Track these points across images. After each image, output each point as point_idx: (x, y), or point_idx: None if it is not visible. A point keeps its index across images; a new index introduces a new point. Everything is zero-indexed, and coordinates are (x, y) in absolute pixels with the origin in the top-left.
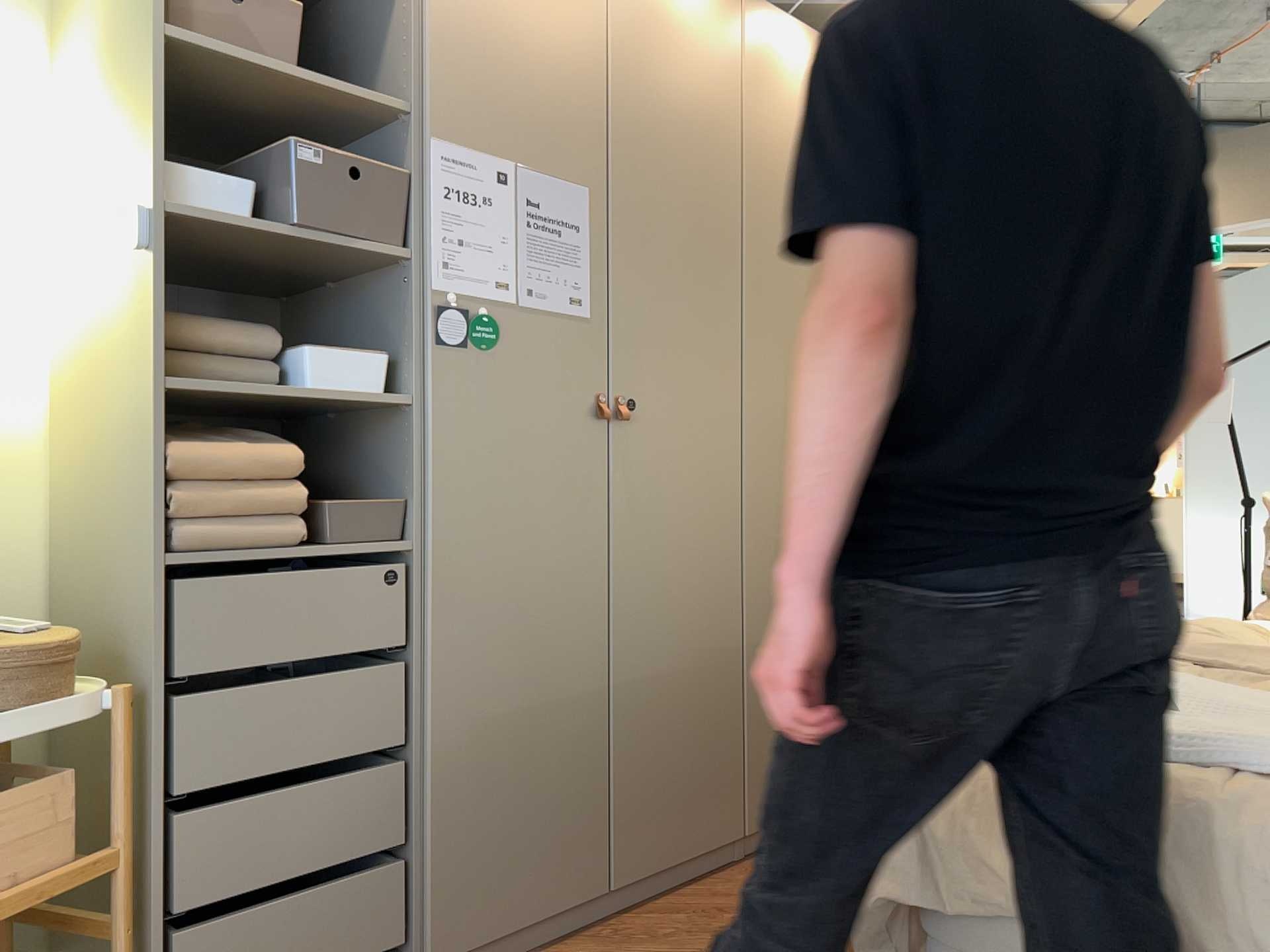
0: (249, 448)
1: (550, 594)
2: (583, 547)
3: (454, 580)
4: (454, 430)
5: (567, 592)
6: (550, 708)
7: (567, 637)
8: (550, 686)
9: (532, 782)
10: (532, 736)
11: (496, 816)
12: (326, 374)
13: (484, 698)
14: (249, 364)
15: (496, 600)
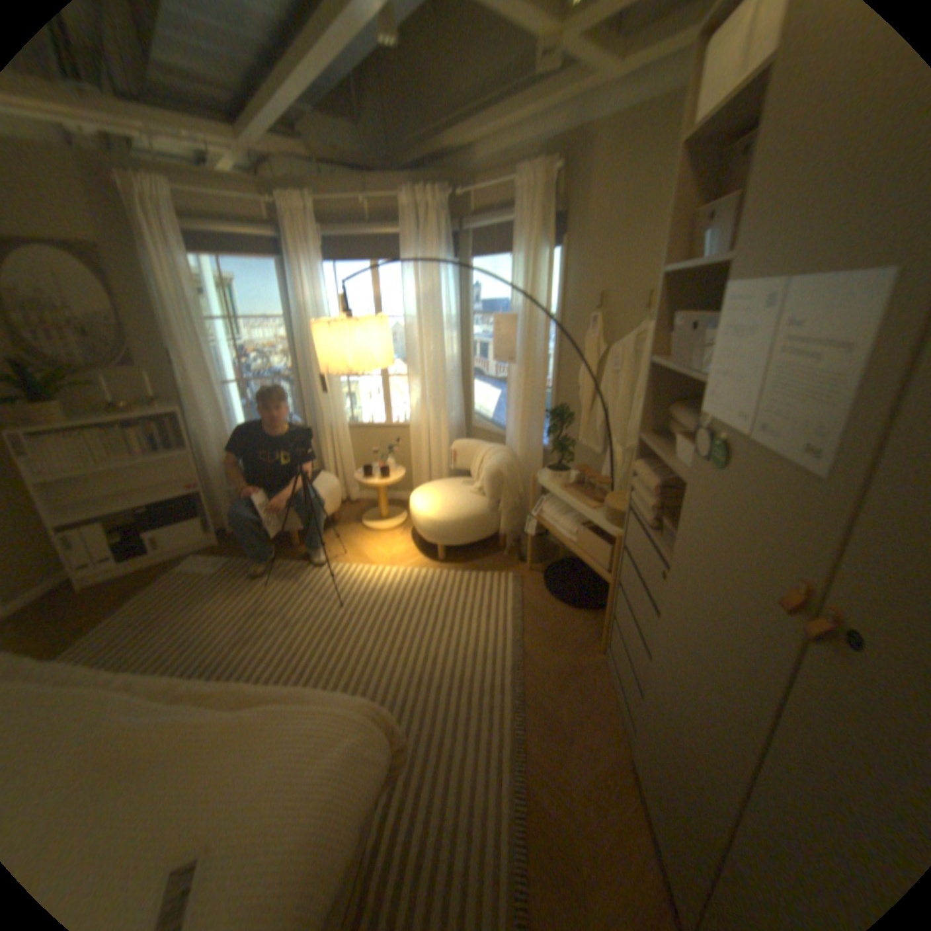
0: (651, 474)
1: (709, 697)
2: (742, 706)
3: (672, 608)
4: (691, 518)
5: (720, 717)
6: (690, 765)
7: (711, 746)
8: (694, 752)
9: (673, 780)
10: (679, 757)
11: (658, 757)
12: (680, 451)
13: (668, 691)
14: (688, 436)
15: (684, 649)
